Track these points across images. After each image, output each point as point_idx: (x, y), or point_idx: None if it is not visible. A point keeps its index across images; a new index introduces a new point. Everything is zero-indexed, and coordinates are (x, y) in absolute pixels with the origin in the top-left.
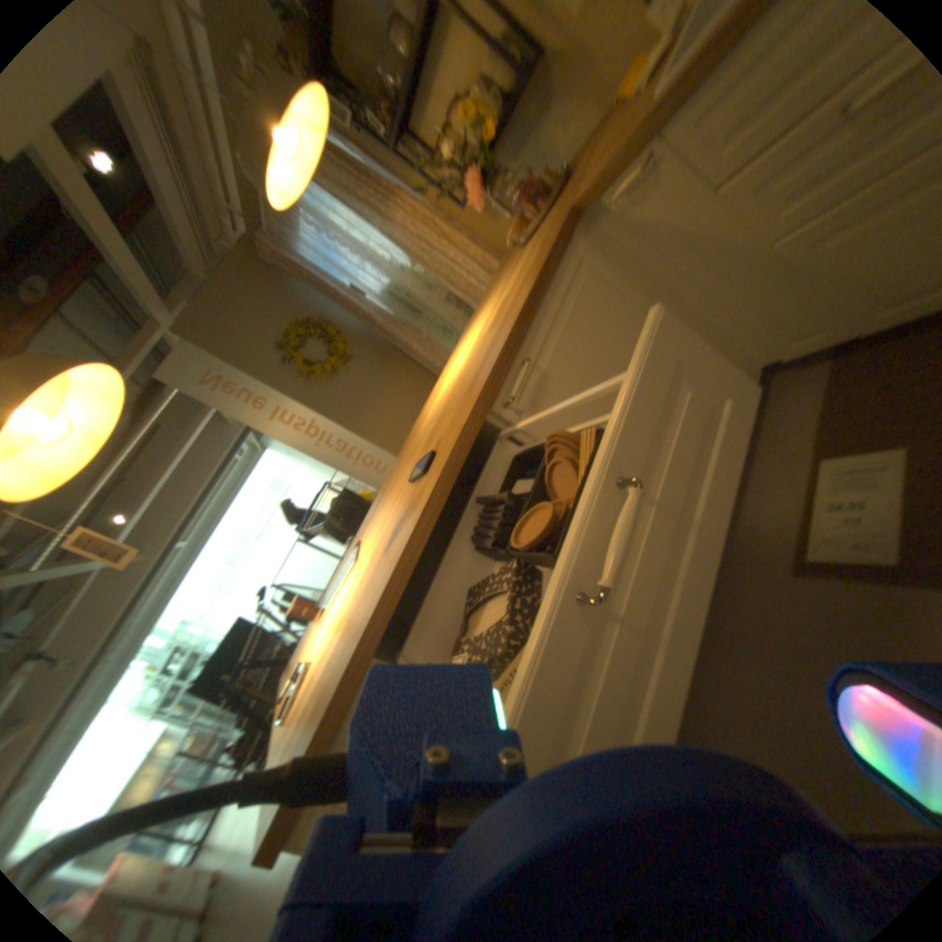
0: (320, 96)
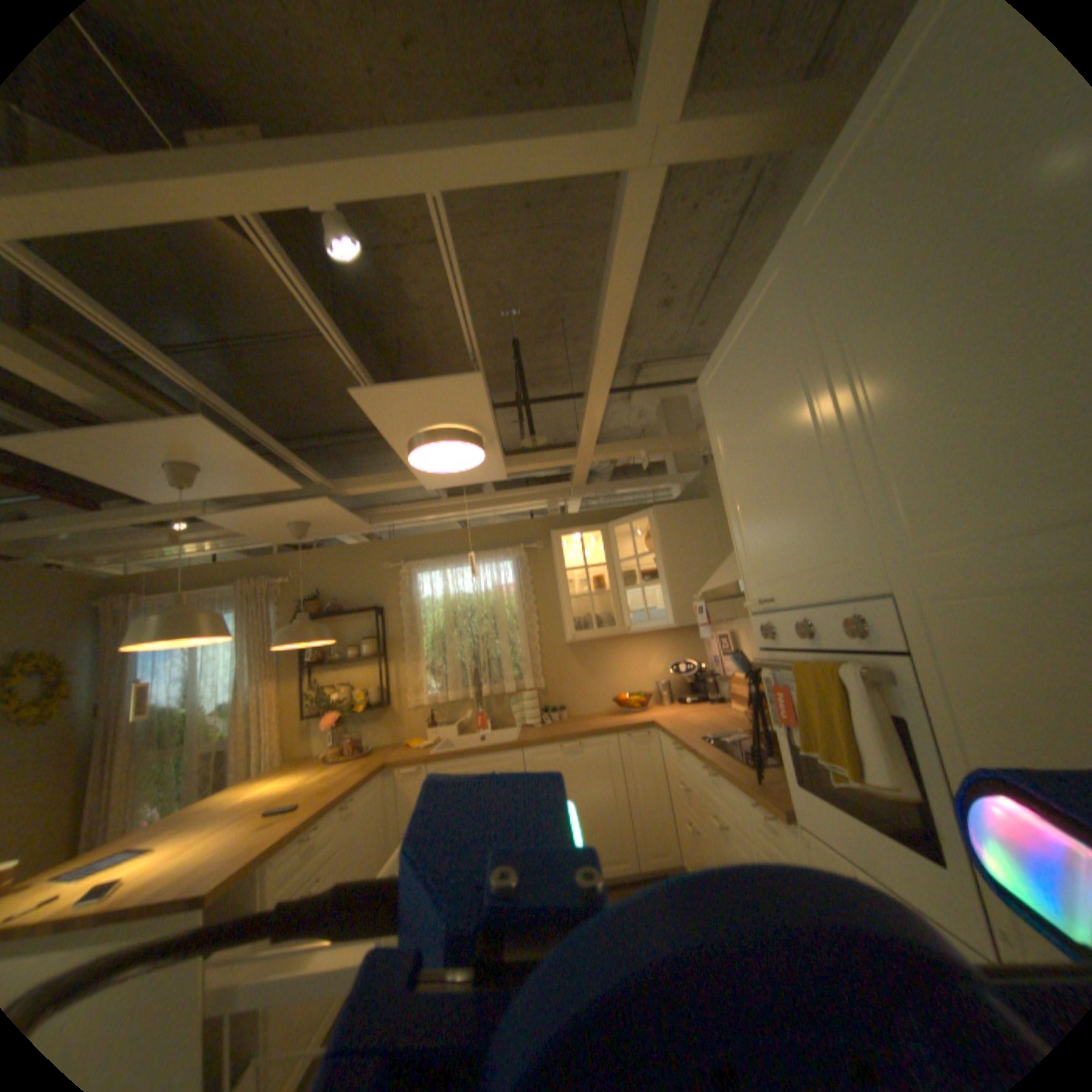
0: (324, 641)
